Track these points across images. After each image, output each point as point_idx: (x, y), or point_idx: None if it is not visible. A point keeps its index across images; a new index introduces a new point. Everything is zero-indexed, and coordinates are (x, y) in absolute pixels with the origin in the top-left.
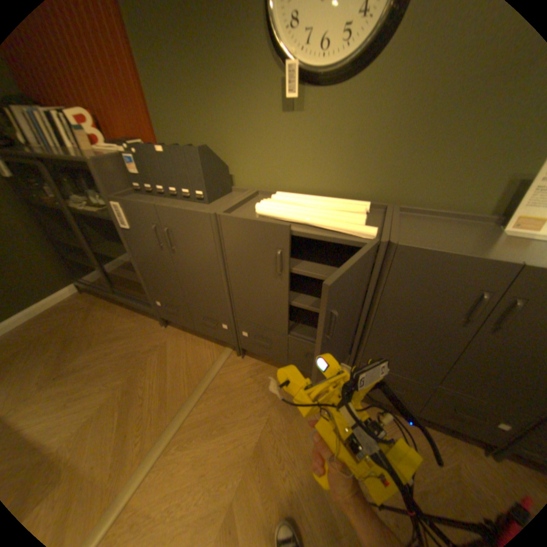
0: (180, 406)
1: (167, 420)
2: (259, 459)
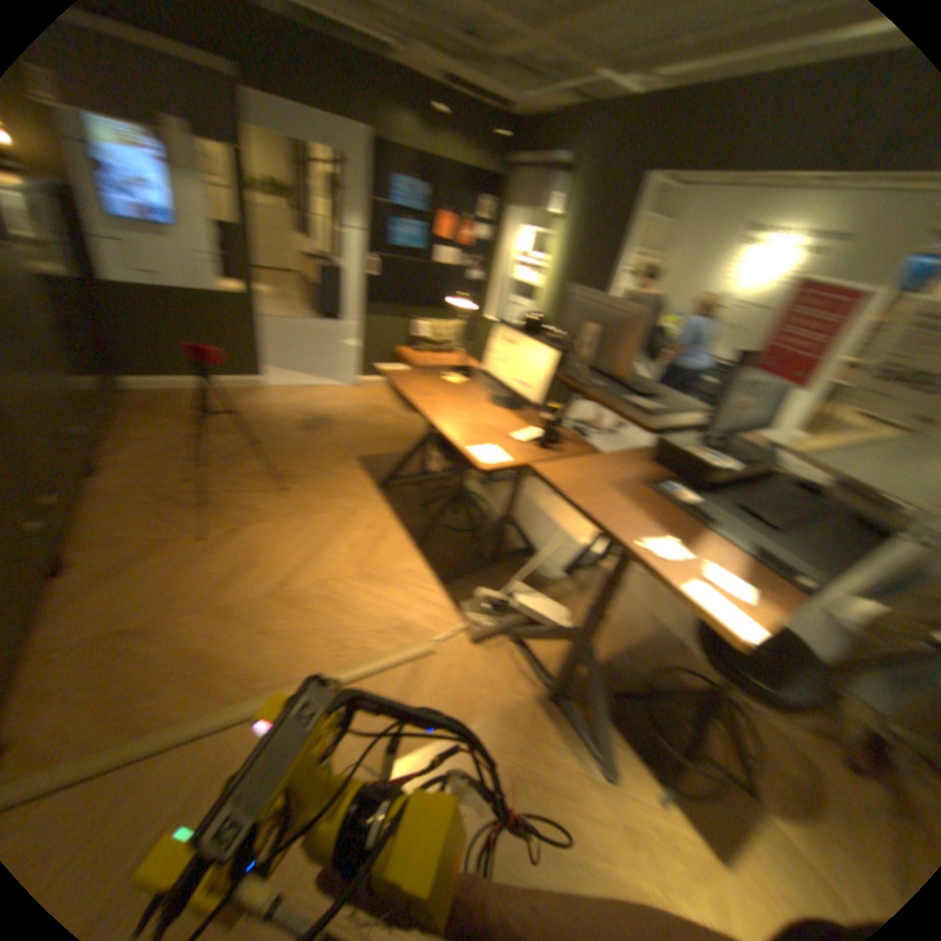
0: (200, 739)
1: (234, 734)
2: (213, 599)
